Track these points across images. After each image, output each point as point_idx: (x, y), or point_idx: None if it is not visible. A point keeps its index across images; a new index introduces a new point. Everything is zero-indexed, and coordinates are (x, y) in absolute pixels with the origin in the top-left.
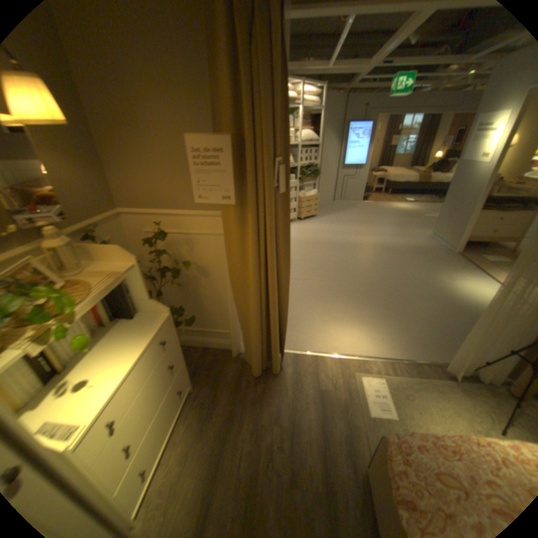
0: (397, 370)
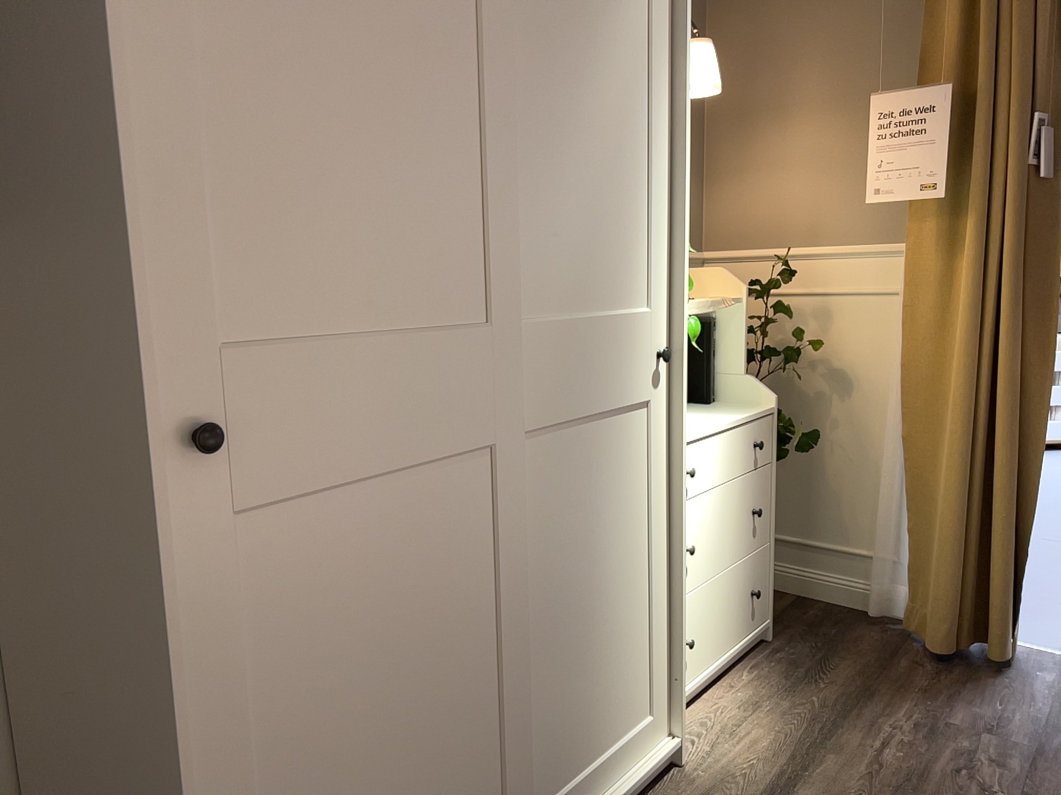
0: None
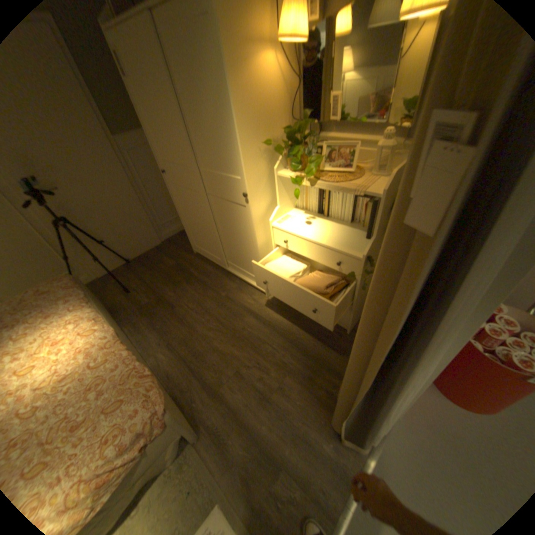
0: None
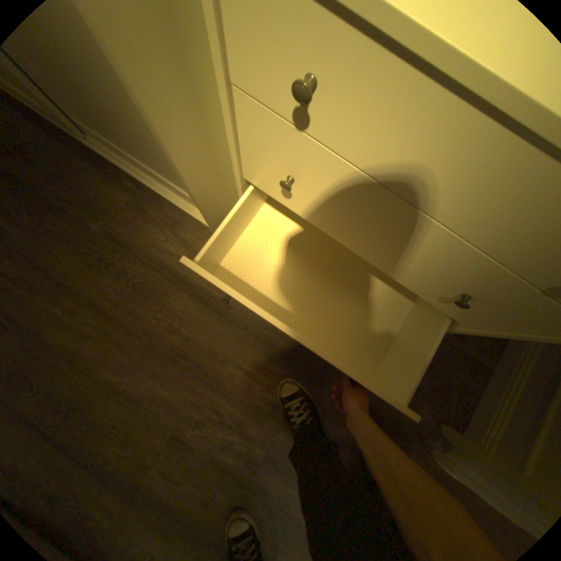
0: None
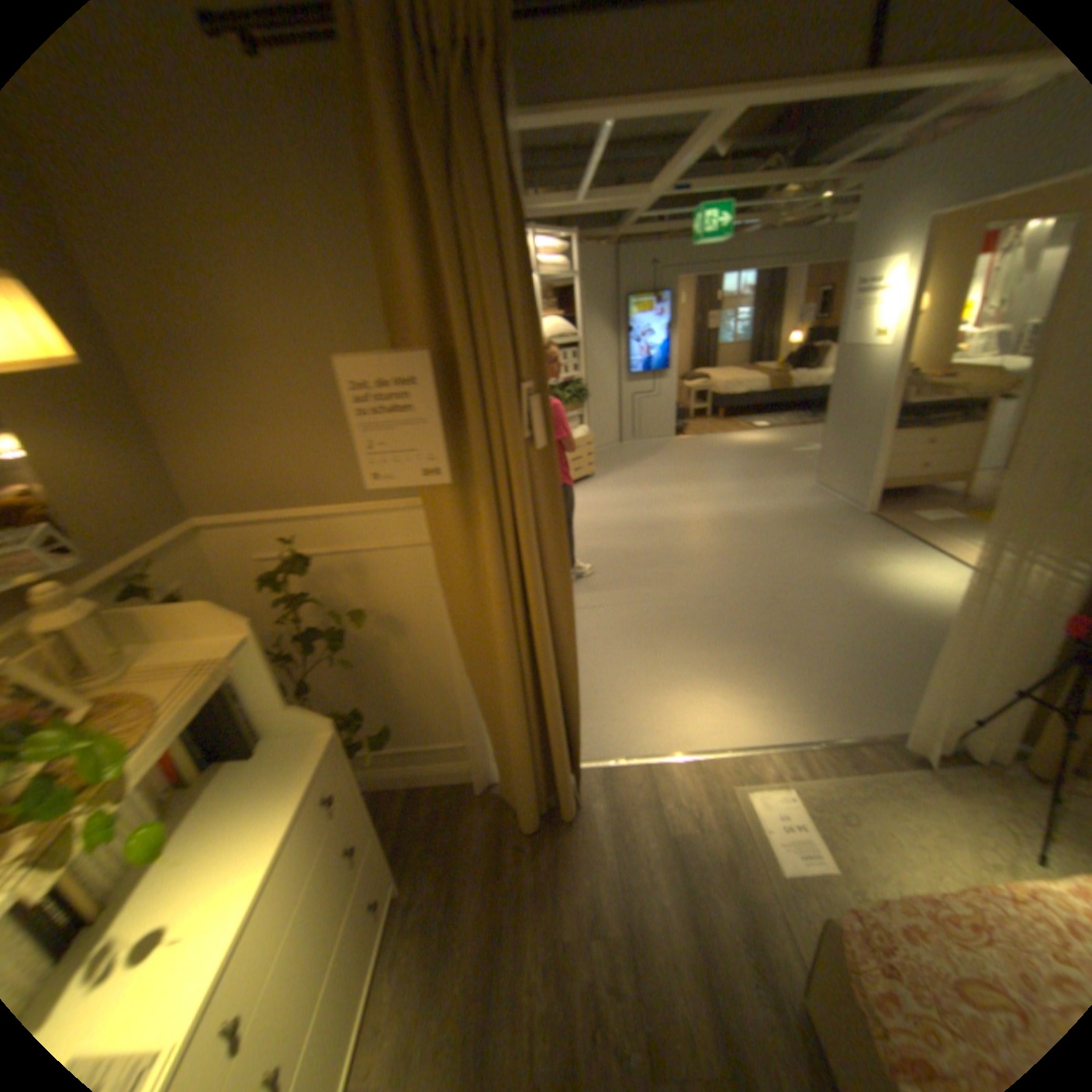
0: (814, 768)
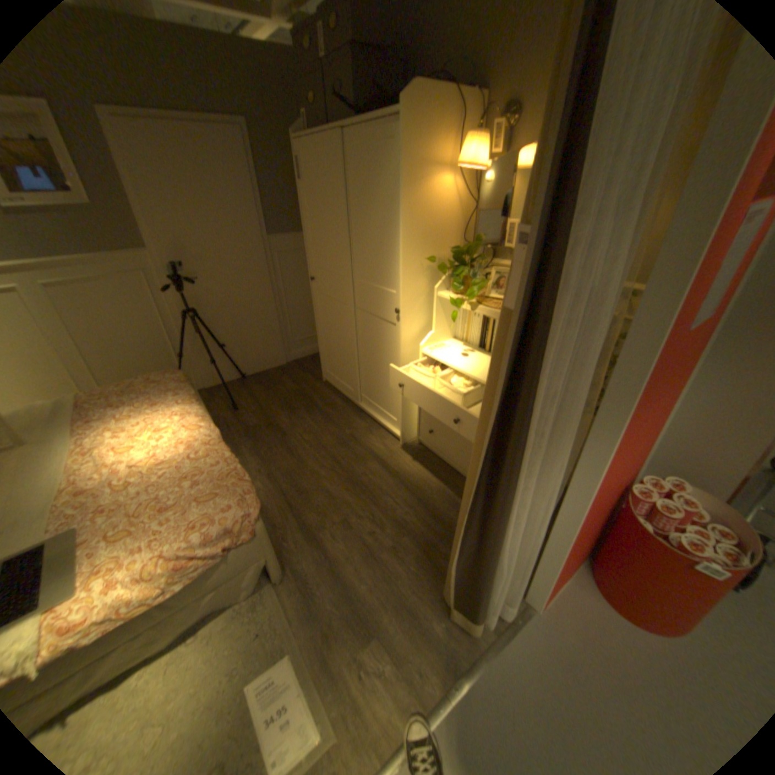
0: None
